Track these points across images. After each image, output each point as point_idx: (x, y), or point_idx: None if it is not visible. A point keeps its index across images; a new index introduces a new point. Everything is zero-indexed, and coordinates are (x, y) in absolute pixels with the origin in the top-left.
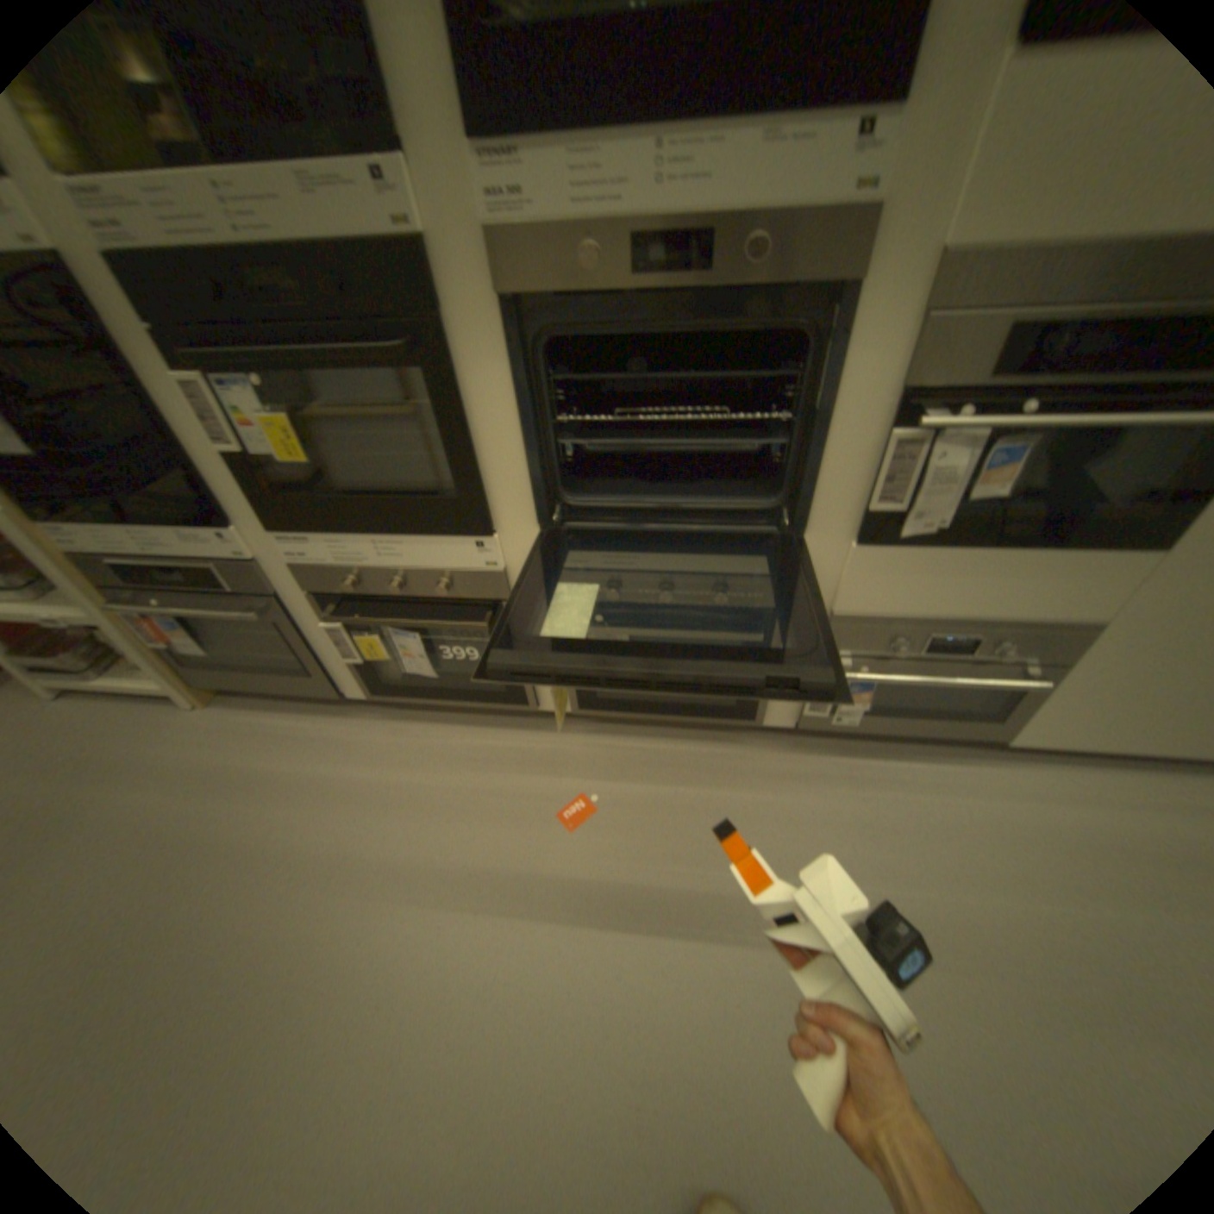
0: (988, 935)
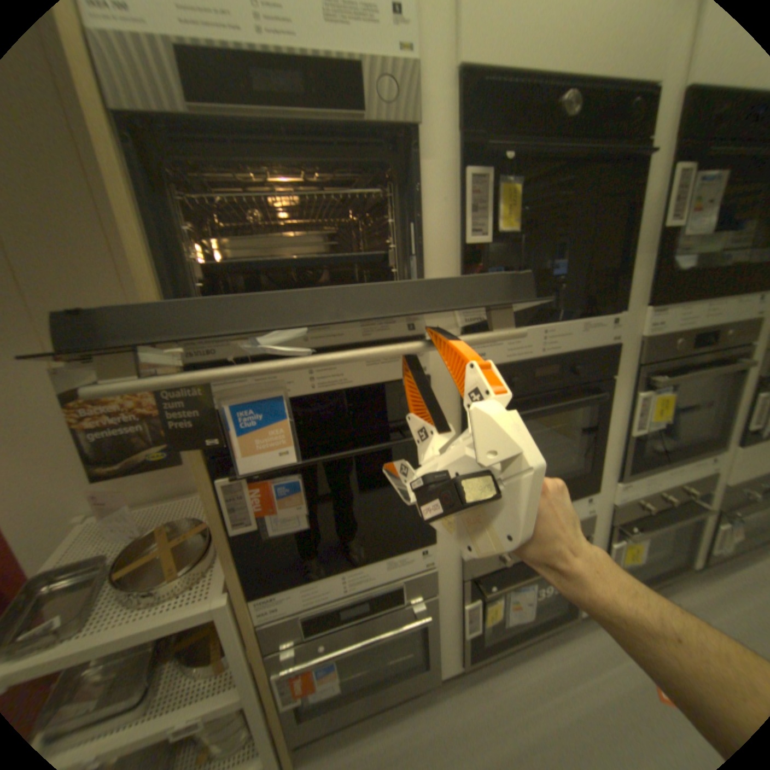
0: None
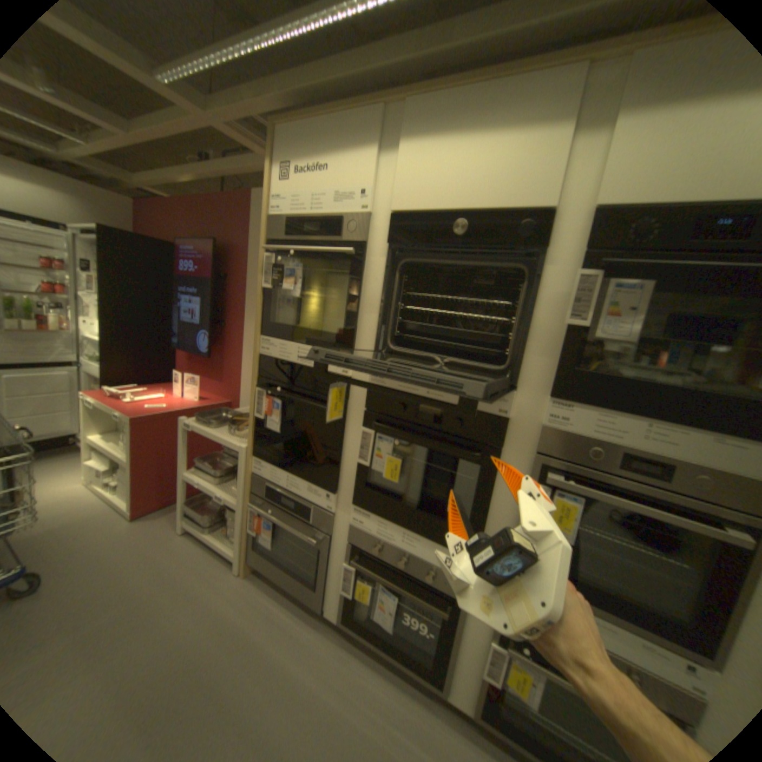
0: None
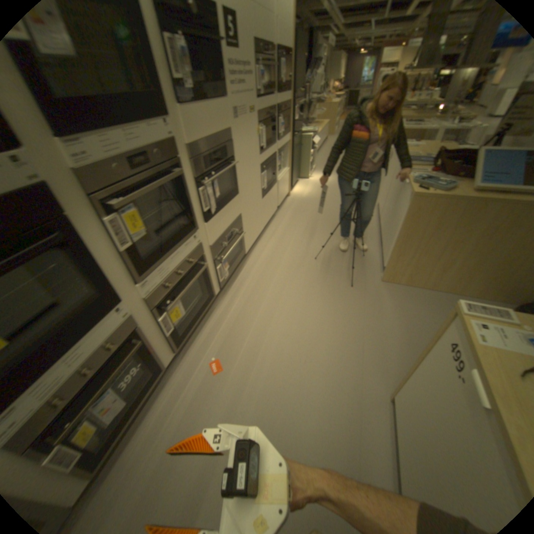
0: (281, 281)
